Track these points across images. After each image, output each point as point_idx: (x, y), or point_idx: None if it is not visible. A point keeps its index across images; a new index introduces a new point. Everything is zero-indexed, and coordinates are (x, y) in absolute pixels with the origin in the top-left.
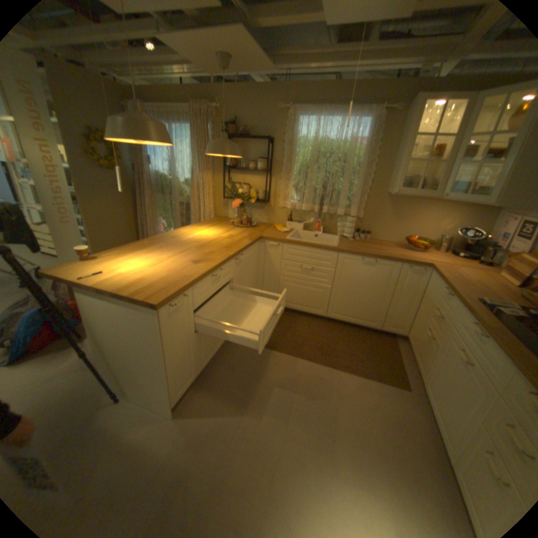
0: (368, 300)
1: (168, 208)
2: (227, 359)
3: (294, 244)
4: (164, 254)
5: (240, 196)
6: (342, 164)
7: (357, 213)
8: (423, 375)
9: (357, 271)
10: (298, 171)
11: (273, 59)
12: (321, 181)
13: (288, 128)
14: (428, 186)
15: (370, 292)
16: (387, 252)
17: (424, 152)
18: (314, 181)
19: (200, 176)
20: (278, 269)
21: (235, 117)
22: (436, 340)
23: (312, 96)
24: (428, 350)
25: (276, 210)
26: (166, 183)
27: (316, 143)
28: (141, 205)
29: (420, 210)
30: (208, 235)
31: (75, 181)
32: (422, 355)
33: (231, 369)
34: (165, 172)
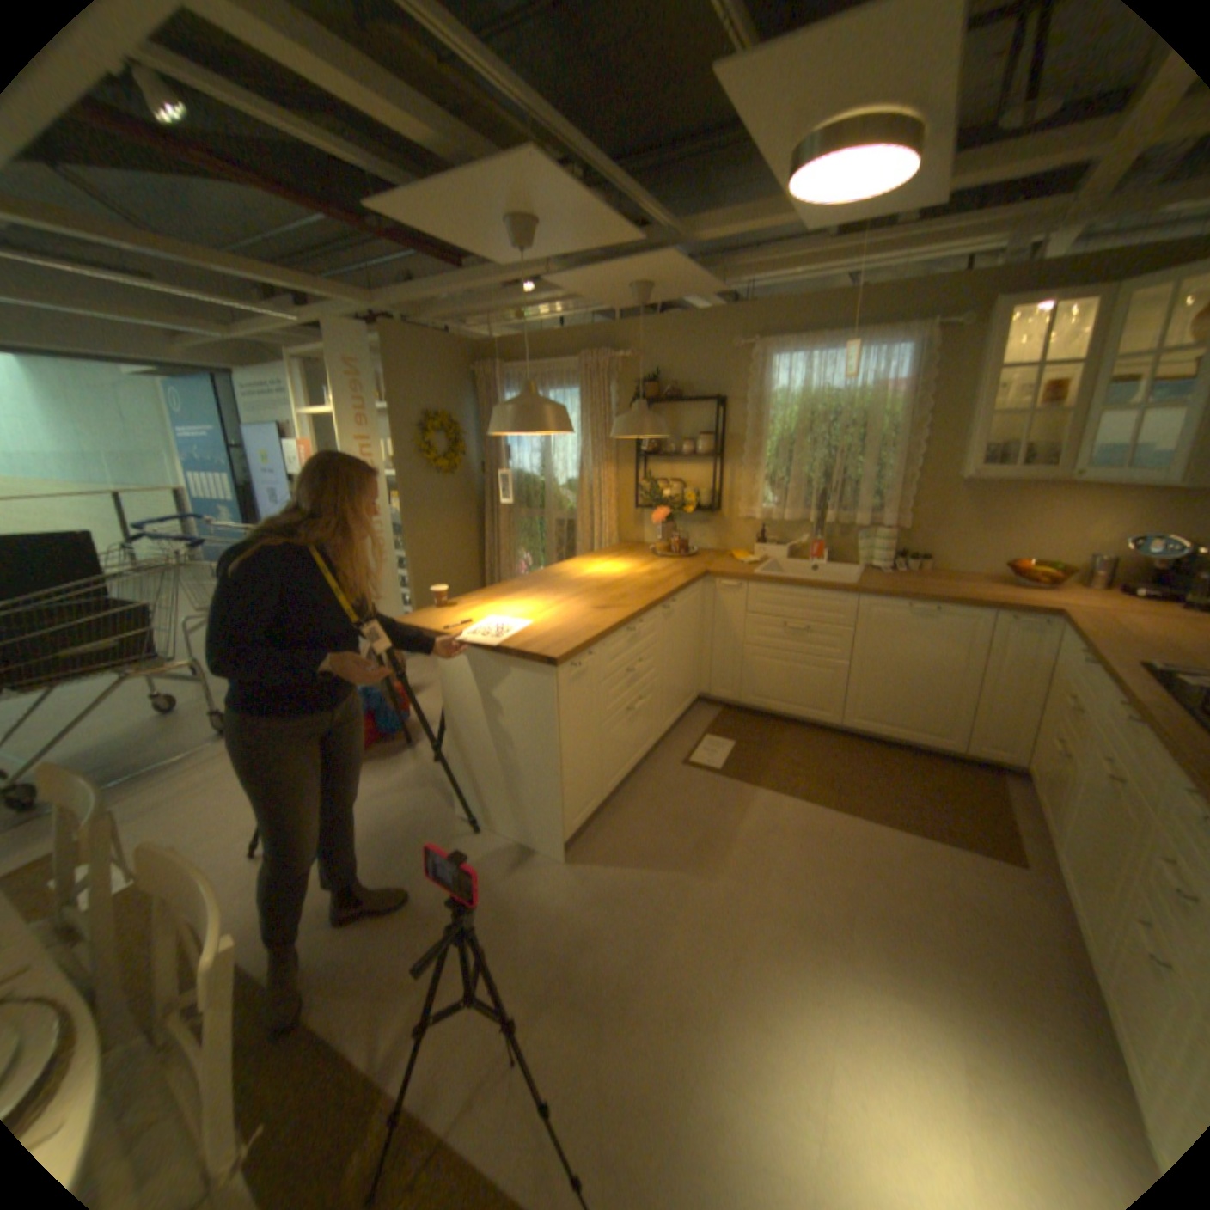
0: (929, 690)
1: (537, 532)
2: (649, 787)
3: (769, 583)
4: (548, 598)
5: (666, 503)
6: (861, 431)
7: (898, 520)
8: (1053, 836)
9: (899, 630)
10: (774, 450)
11: (722, 275)
12: (819, 465)
13: (753, 378)
14: (1040, 459)
15: (932, 672)
16: (962, 591)
17: (1026, 396)
18: (806, 466)
19: (595, 471)
20: (739, 631)
21: (656, 369)
22: (1072, 758)
23: (795, 320)
24: (1060, 784)
25: (733, 524)
26: (534, 489)
27: (806, 398)
28: (492, 528)
29: (1036, 506)
30: (613, 571)
31: (401, 495)
32: (1052, 797)
33: (656, 802)
34: (534, 470)
